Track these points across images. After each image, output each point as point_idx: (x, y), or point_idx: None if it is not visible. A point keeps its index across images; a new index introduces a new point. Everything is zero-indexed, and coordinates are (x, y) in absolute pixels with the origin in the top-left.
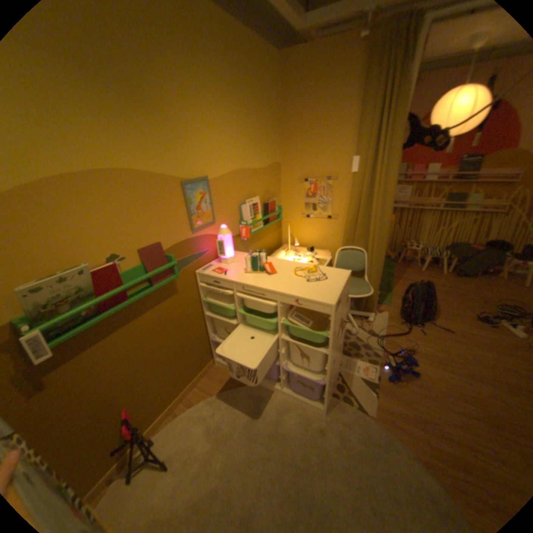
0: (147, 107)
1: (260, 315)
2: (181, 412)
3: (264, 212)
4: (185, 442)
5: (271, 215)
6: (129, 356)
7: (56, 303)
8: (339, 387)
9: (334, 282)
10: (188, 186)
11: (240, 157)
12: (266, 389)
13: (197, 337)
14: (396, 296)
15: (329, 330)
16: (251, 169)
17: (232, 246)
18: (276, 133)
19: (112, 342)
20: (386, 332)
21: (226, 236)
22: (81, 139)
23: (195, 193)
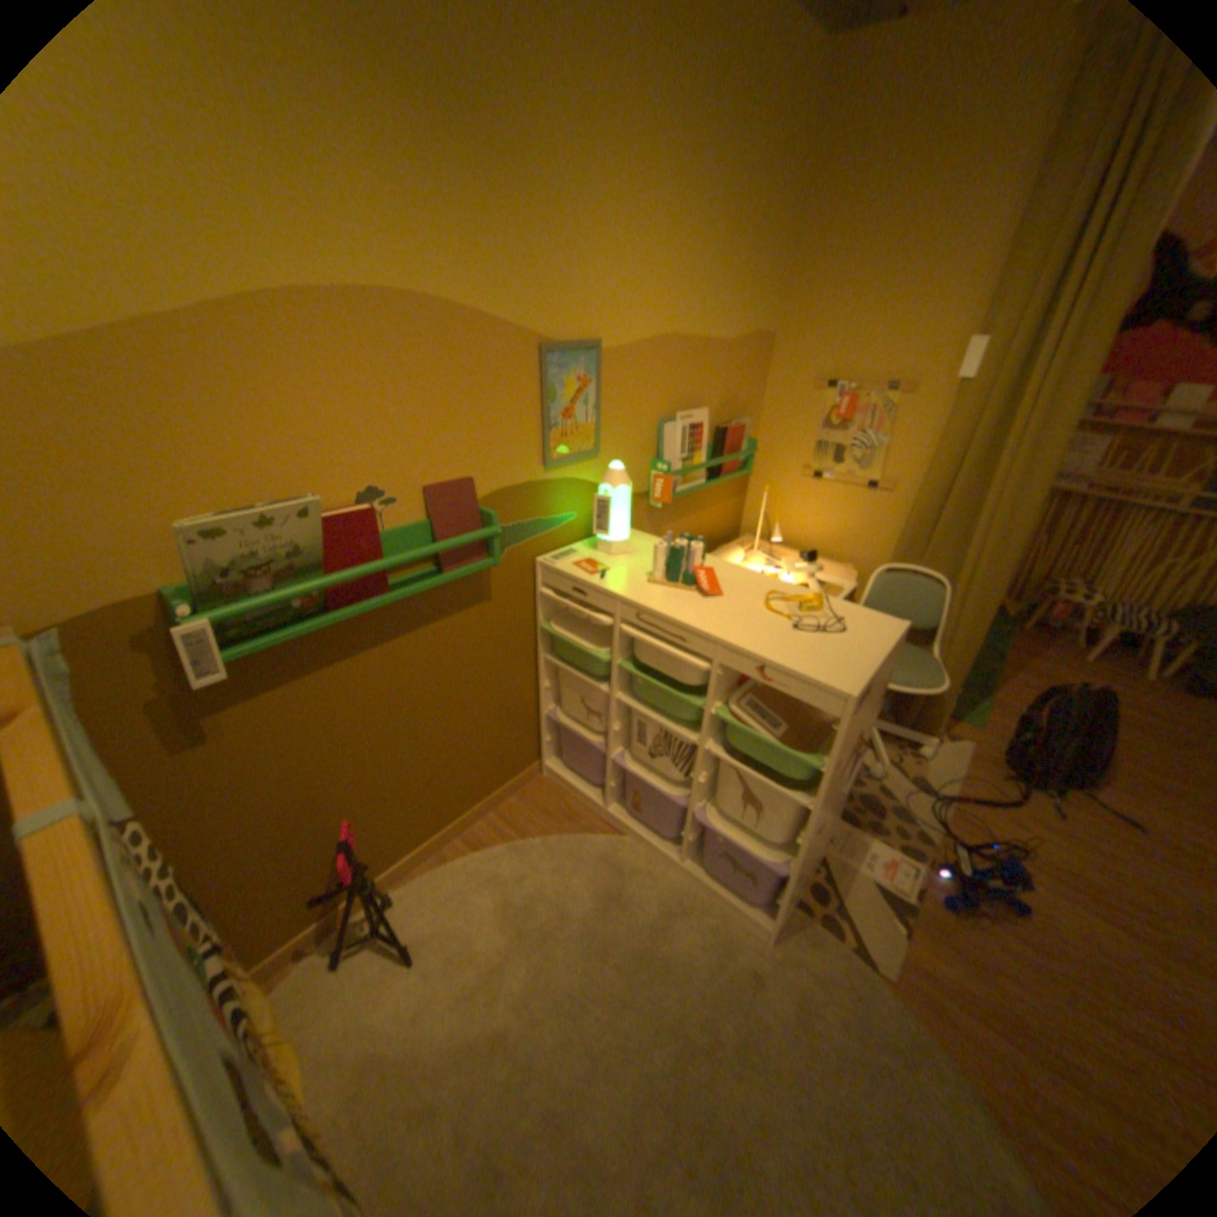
0: (493, 154)
1: (663, 685)
2: (456, 857)
3: (713, 448)
4: (456, 920)
5: (729, 459)
6: (372, 716)
7: (247, 571)
8: (817, 891)
9: (863, 642)
10: (552, 359)
11: (682, 306)
12: (644, 854)
13: (514, 706)
14: (1004, 710)
15: (827, 754)
16: (701, 340)
17: (627, 516)
18: (779, 257)
19: (342, 679)
20: (960, 791)
21: (618, 490)
22: (342, 214)
23: (565, 379)
